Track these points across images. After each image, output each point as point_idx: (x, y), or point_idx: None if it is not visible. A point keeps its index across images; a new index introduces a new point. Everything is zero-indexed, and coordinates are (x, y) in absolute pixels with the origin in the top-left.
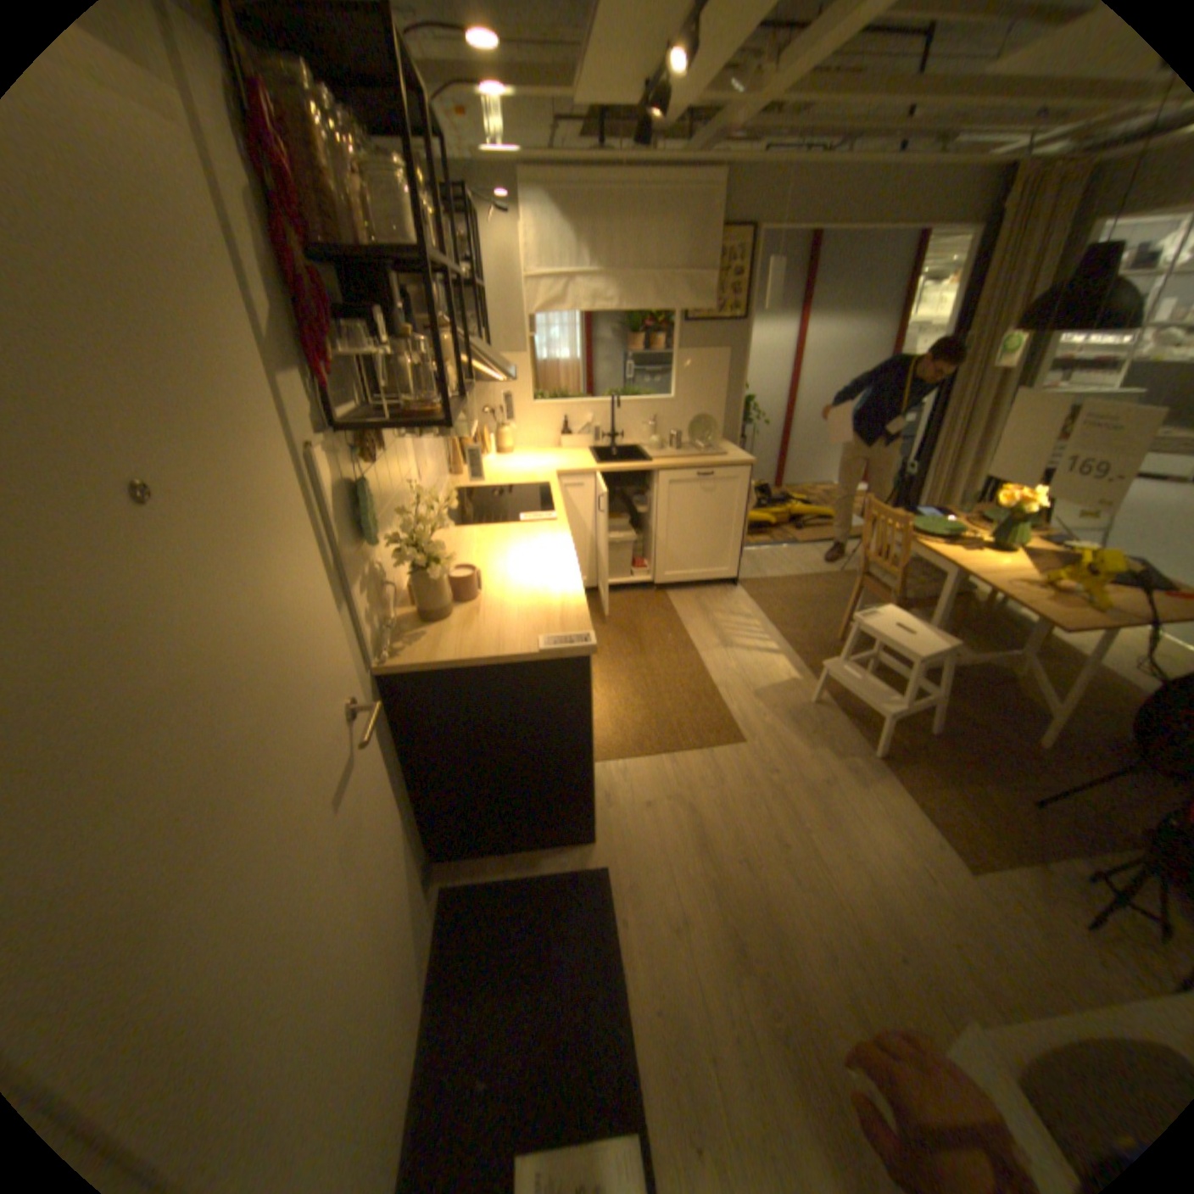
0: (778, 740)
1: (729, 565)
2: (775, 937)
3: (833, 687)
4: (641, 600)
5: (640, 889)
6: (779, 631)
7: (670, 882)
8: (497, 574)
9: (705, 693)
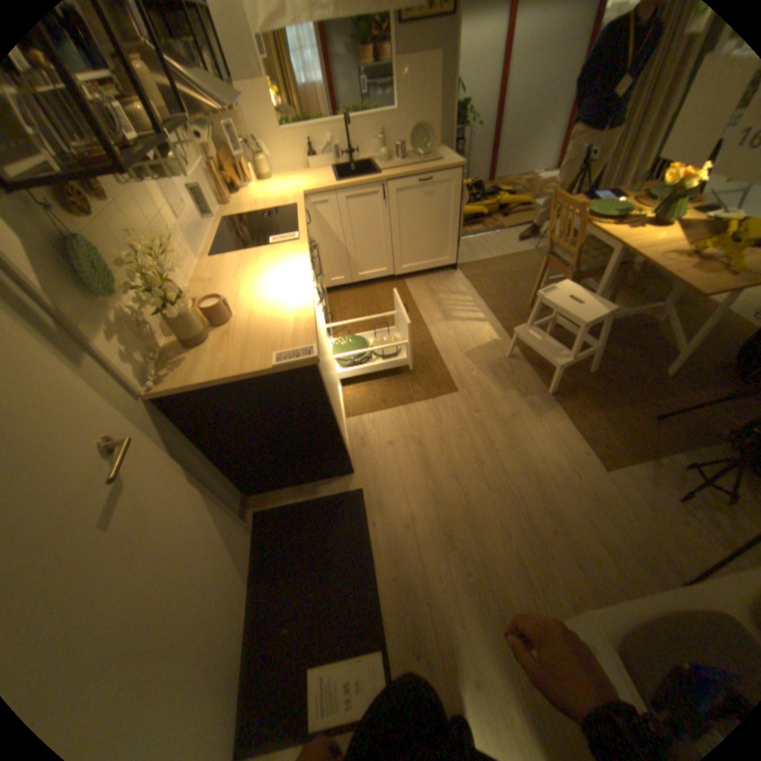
0: (480, 387)
1: (450, 253)
2: (471, 524)
3: (522, 343)
4: (386, 289)
5: (383, 500)
6: (485, 303)
7: (404, 494)
8: (246, 296)
9: (430, 357)
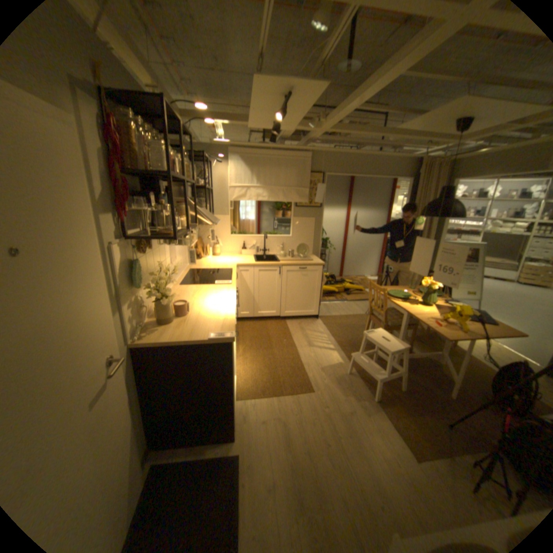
0: (329, 391)
1: (315, 309)
2: (318, 495)
3: (357, 367)
4: (273, 323)
5: (253, 467)
6: (335, 340)
7: (269, 464)
8: (198, 305)
9: (298, 368)
